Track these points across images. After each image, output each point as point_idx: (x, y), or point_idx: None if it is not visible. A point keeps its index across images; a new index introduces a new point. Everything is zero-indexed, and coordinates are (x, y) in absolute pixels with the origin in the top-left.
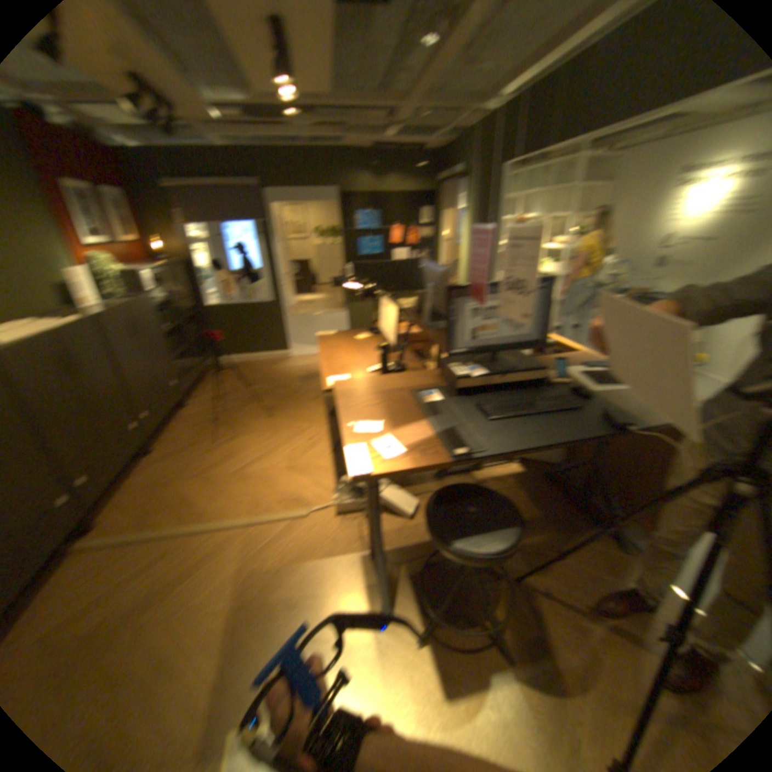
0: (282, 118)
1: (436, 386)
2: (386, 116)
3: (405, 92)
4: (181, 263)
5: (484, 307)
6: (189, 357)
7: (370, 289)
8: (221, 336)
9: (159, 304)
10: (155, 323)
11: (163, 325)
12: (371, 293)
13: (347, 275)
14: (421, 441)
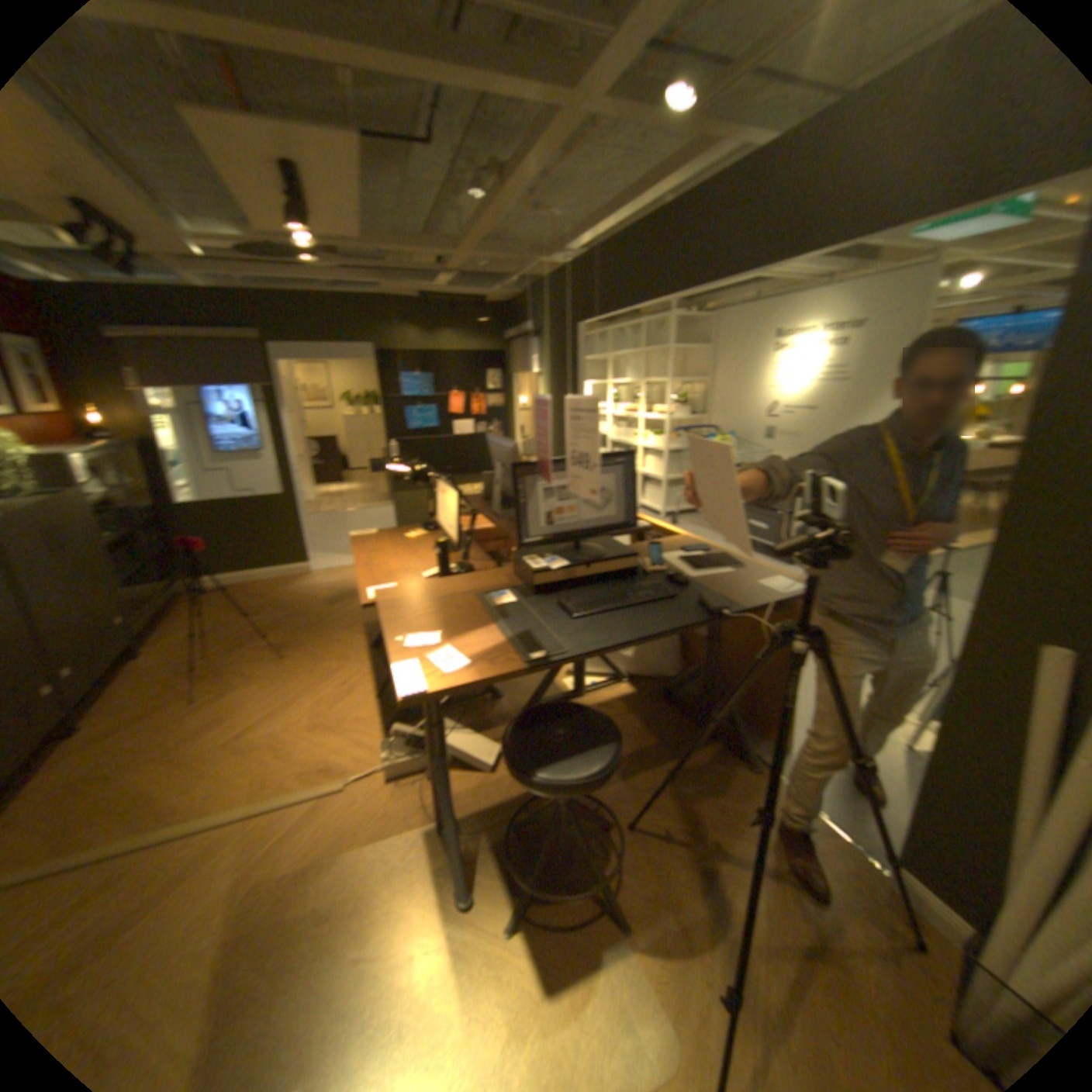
0: (294, 256)
1: (510, 585)
2: (435, 261)
3: (456, 239)
4: (135, 441)
5: (559, 487)
6: (145, 580)
7: (422, 471)
8: (200, 546)
9: (99, 501)
10: (91, 529)
11: (104, 533)
12: (425, 476)
13: (391, 454)
14: (490, 649)
